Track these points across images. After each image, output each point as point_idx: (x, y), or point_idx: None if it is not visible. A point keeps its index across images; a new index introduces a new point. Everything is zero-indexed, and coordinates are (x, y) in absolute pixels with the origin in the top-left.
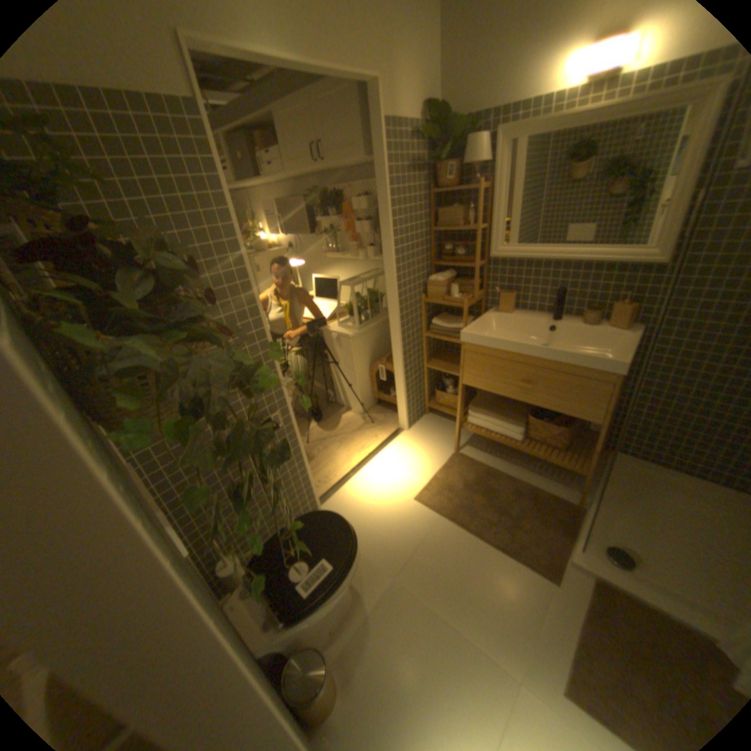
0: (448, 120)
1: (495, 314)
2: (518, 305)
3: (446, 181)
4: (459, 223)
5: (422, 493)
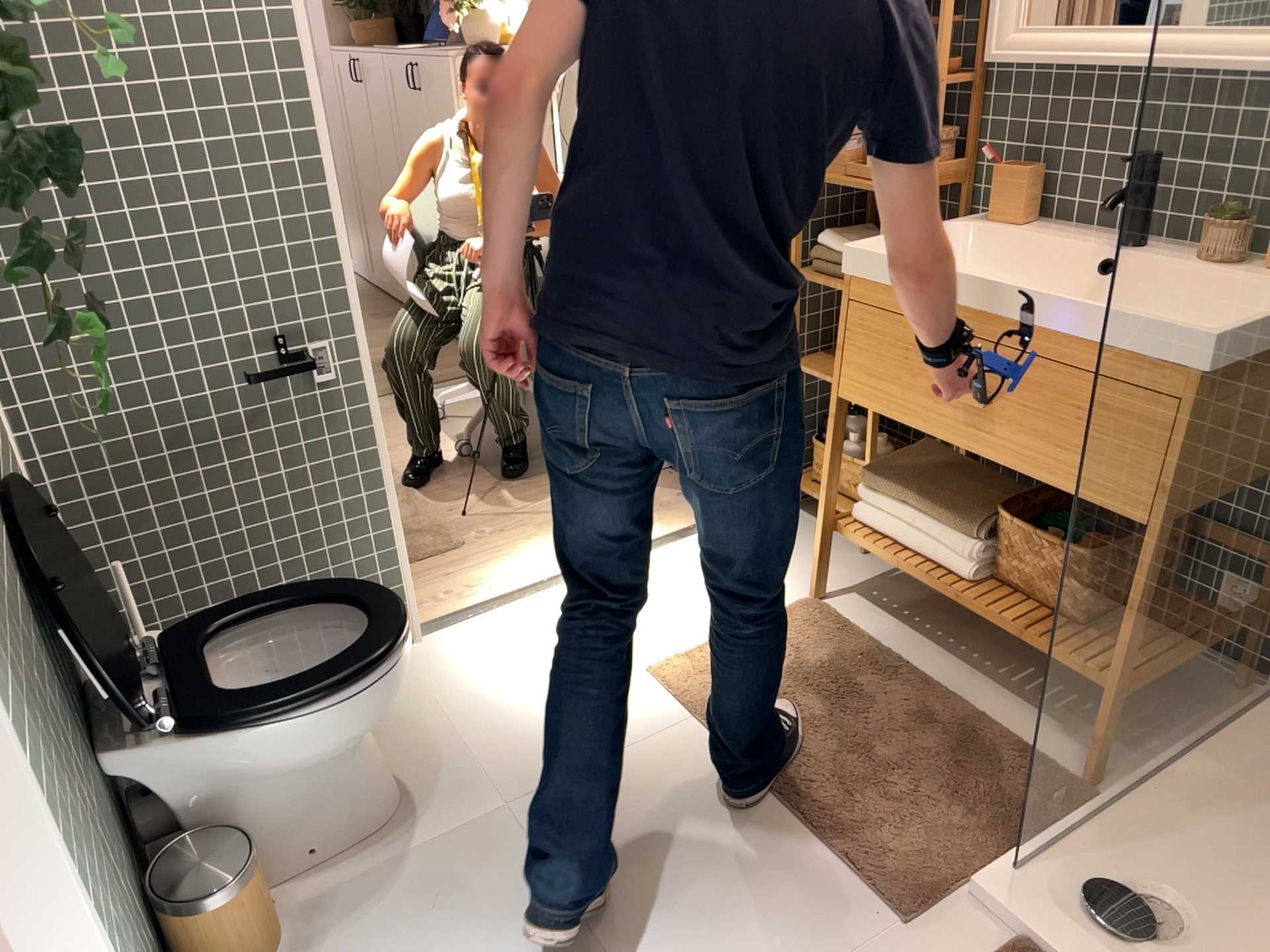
0: None
1: (979, 229)
2: (1052, 214)
3: None
4: None
5: (674, 666)
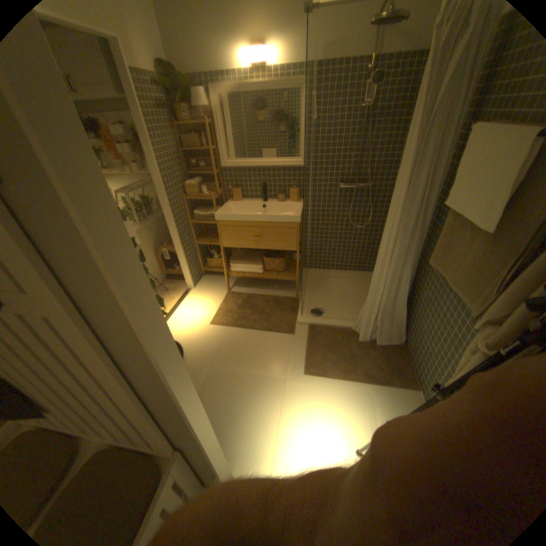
0: (176, 76)
1: (234, 202)
2: (246, 196)
3: (185, 117)
4: (199, 146)
5: (215, 319)
